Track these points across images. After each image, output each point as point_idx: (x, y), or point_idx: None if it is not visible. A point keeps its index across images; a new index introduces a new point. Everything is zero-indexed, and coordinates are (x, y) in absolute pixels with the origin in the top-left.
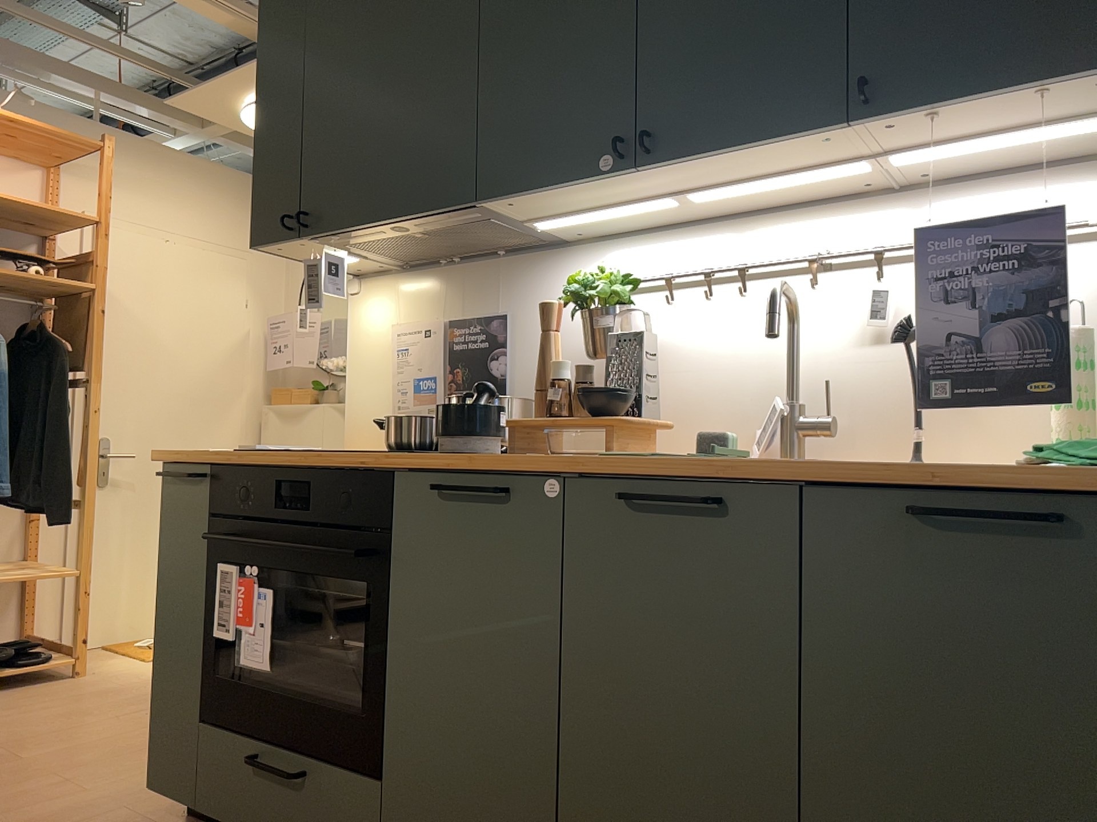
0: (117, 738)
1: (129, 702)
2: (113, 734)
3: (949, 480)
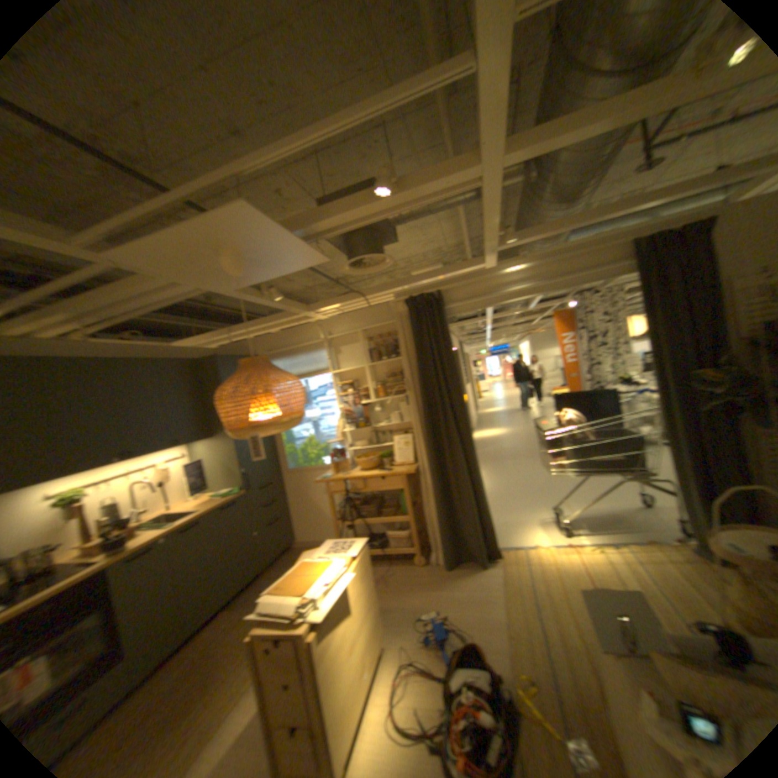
0: None
1: None
2: None
3: (225, 504)
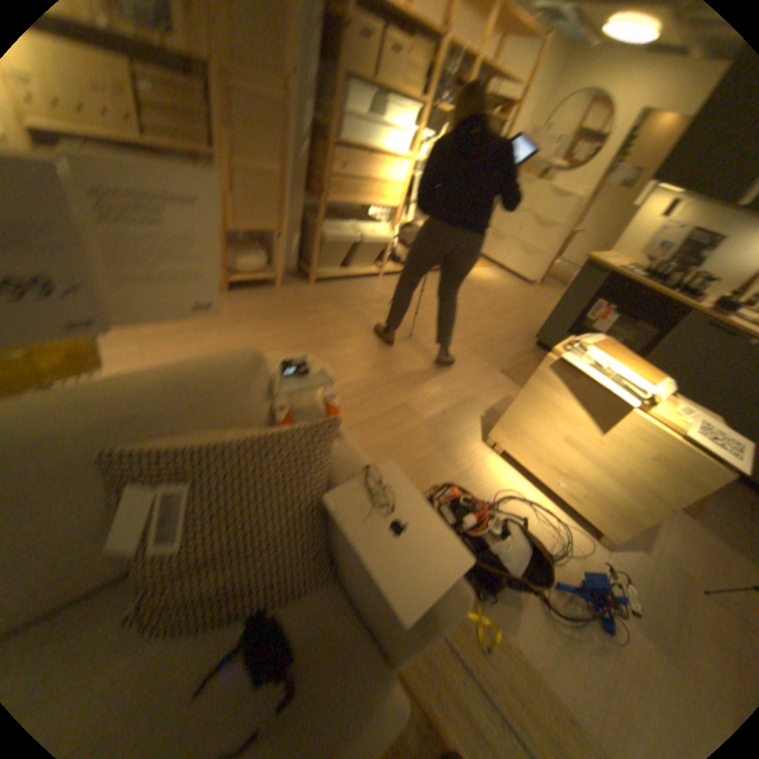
0: (491, 306)
1: (478, 289)
2: (488, 304)
3: None
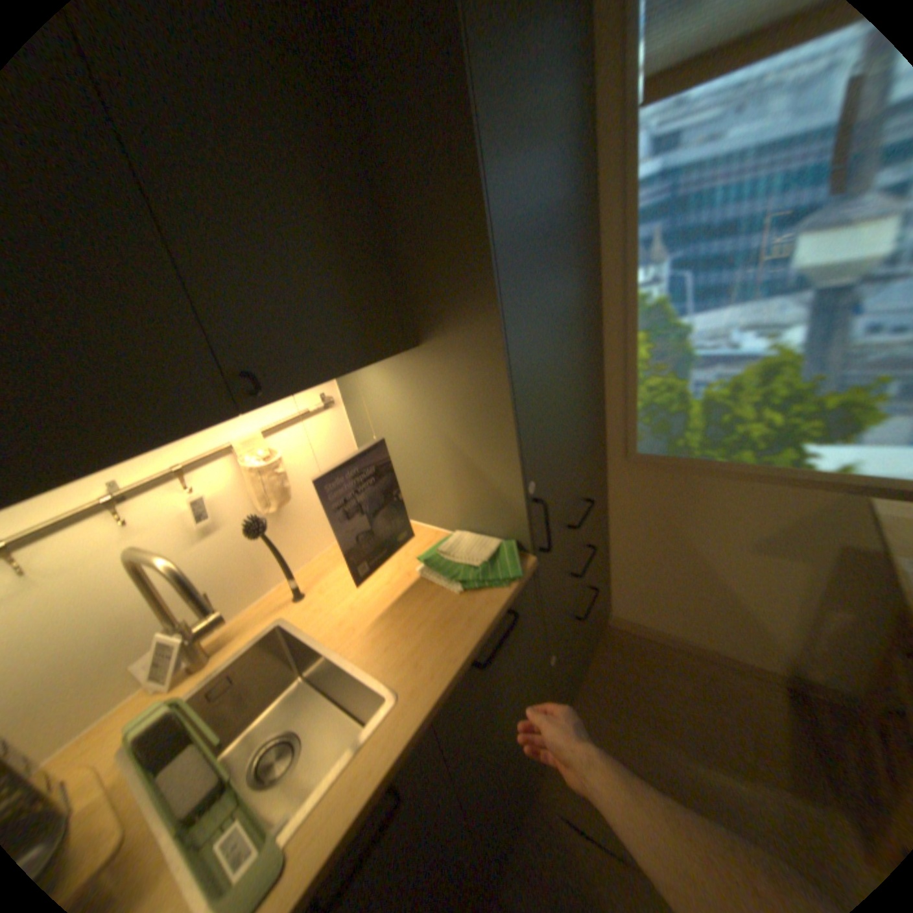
0: None
1: None
2: None
3: (483, 638)
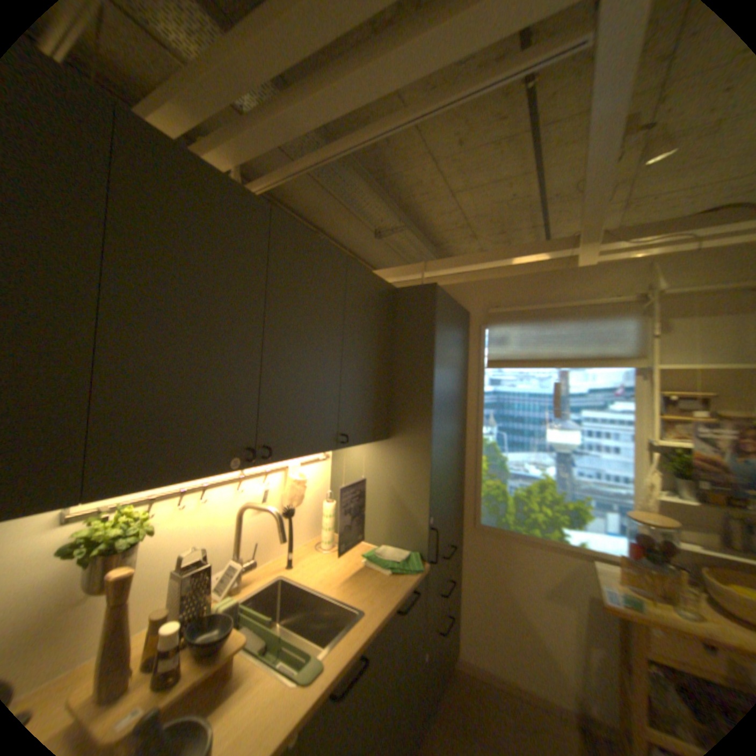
0: None
1: None
2: None
3: (406, 598)
